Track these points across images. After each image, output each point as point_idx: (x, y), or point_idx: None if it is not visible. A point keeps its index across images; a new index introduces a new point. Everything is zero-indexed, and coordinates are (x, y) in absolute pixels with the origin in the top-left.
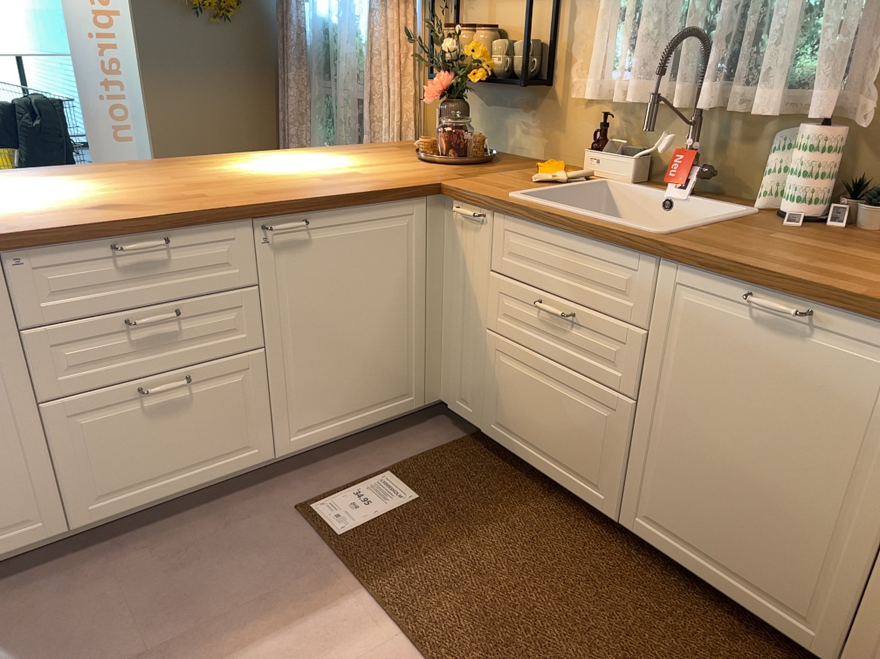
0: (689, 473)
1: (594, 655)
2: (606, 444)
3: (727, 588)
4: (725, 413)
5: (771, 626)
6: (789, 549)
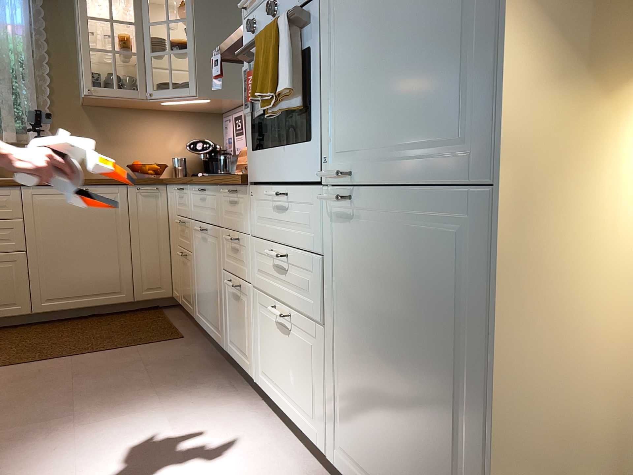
0: (61, 267)
1: (71, 338)
2: (14, 280)
3: (91, 302)
4: (68, 236)
5: (110, 304)
6: (106, 271)
